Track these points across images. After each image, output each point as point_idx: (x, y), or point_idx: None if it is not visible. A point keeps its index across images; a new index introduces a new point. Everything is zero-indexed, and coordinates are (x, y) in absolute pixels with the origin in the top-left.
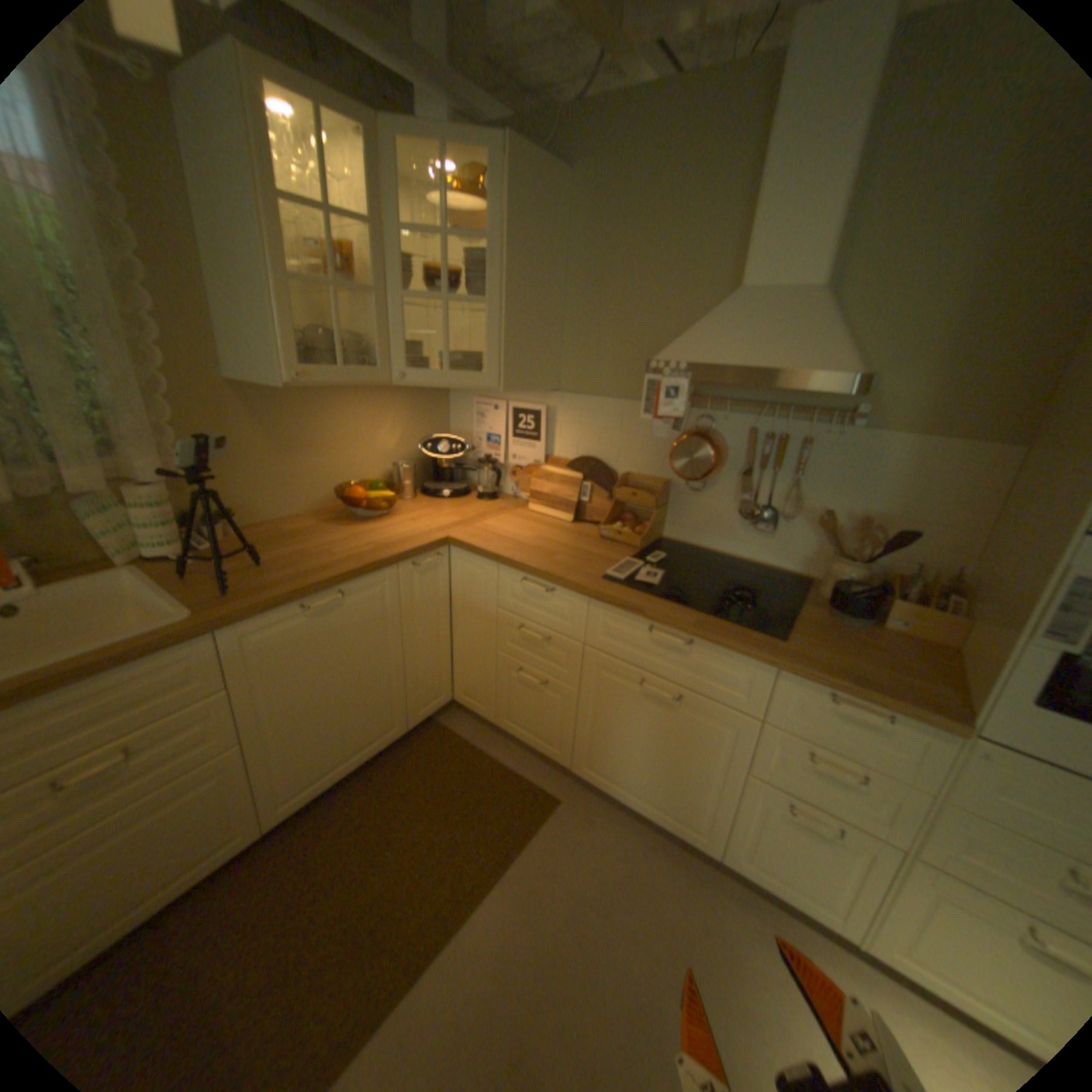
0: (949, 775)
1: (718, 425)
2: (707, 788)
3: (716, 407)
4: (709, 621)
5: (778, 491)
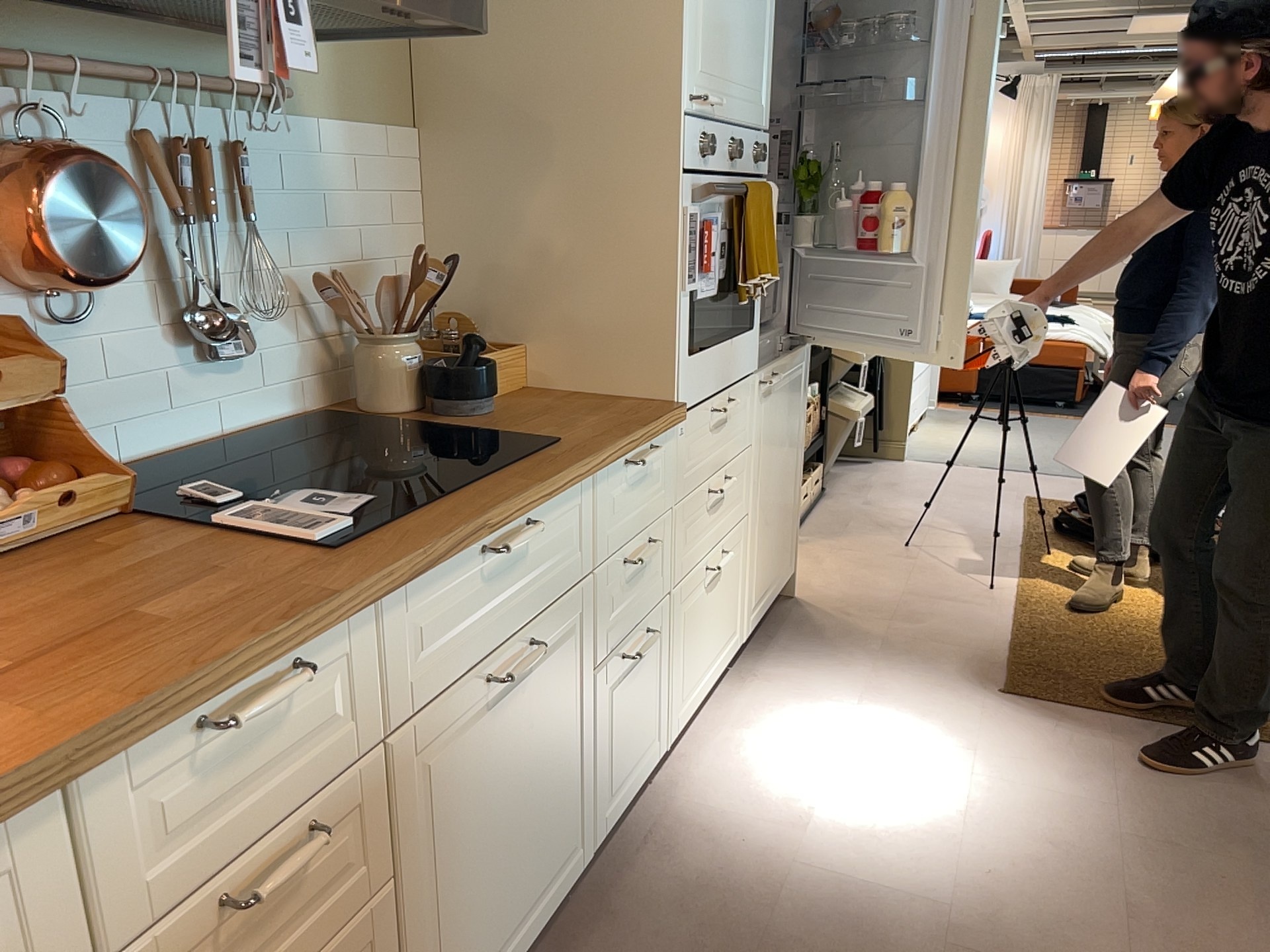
0: (673, 473)
1: (62, 130)
2: (568, 759)
3: (31, 80)
4: (511, 474)
5: (221, 264)
